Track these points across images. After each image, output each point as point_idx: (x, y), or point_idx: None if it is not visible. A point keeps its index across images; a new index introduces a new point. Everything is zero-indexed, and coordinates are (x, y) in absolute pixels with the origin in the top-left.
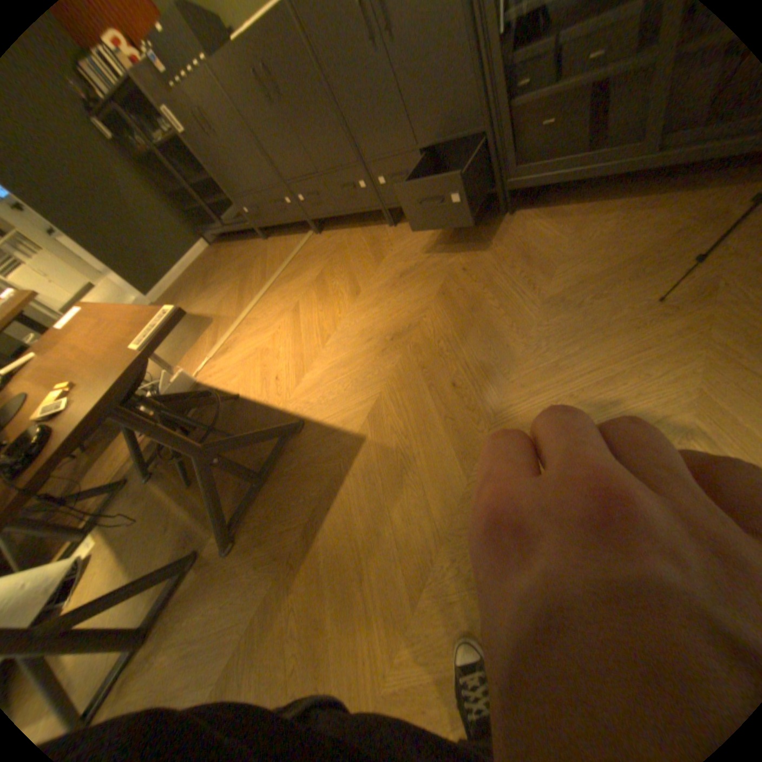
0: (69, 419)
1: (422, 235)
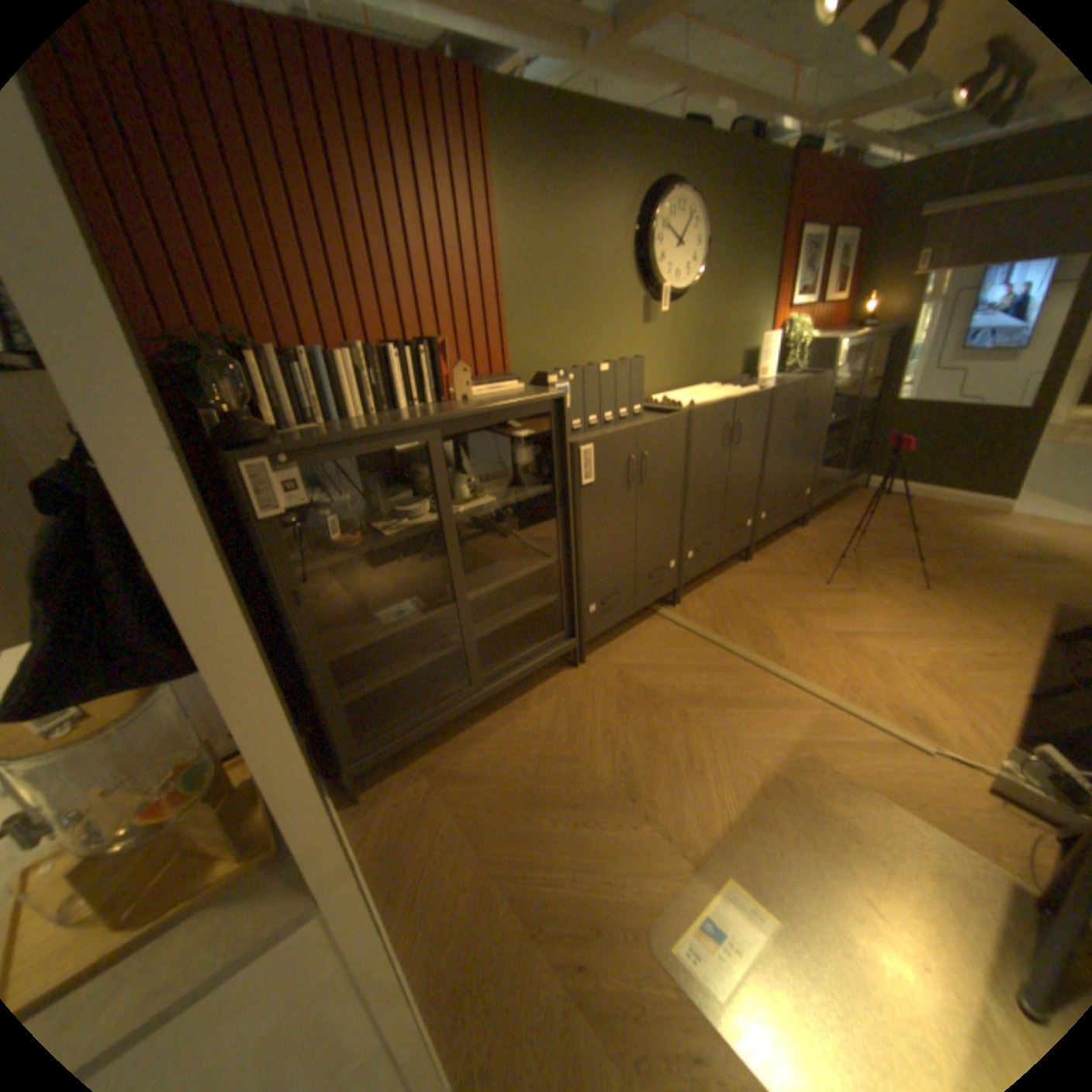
0: None
1: (787, 554)
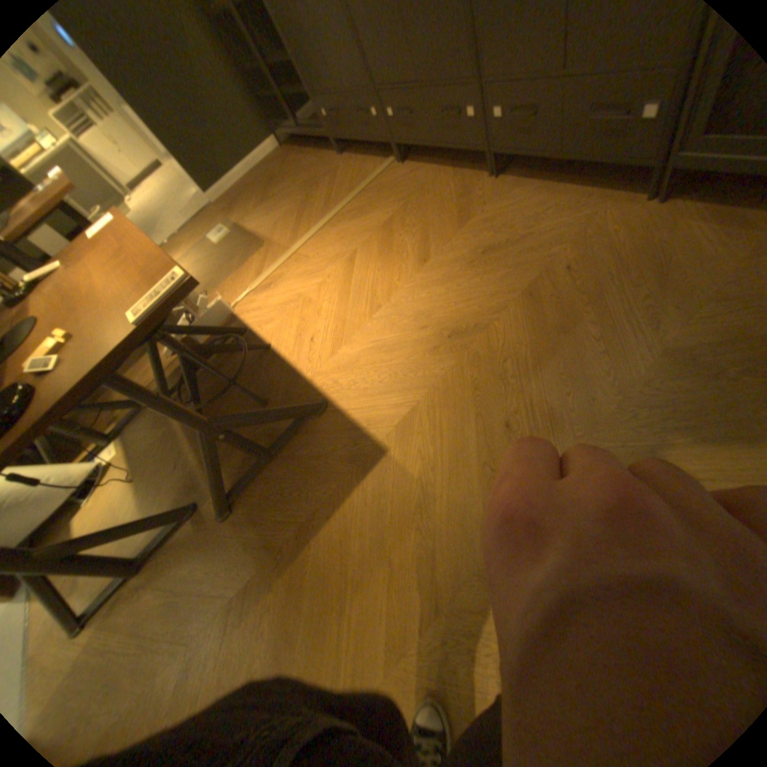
0: (50, 390)
1: (527, 200)
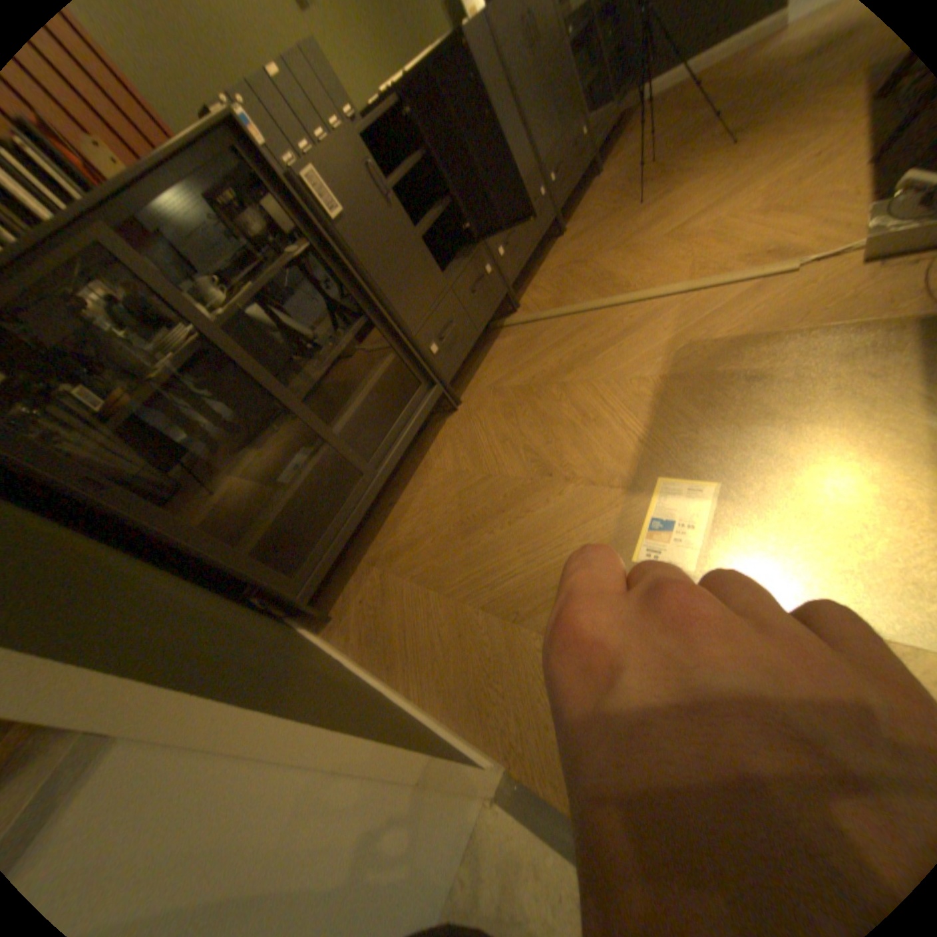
0: None
1: (595, 201)
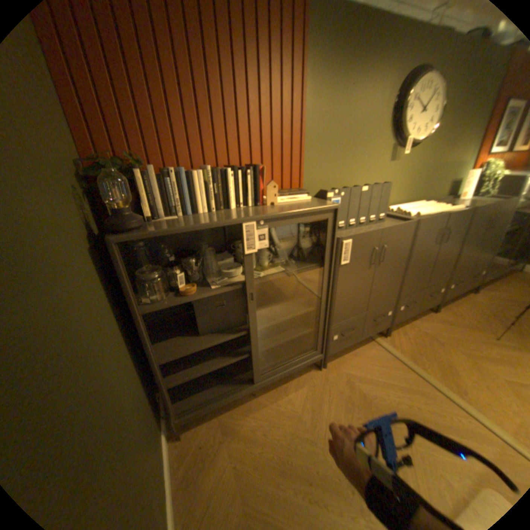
0: None
1: (465, 311)
